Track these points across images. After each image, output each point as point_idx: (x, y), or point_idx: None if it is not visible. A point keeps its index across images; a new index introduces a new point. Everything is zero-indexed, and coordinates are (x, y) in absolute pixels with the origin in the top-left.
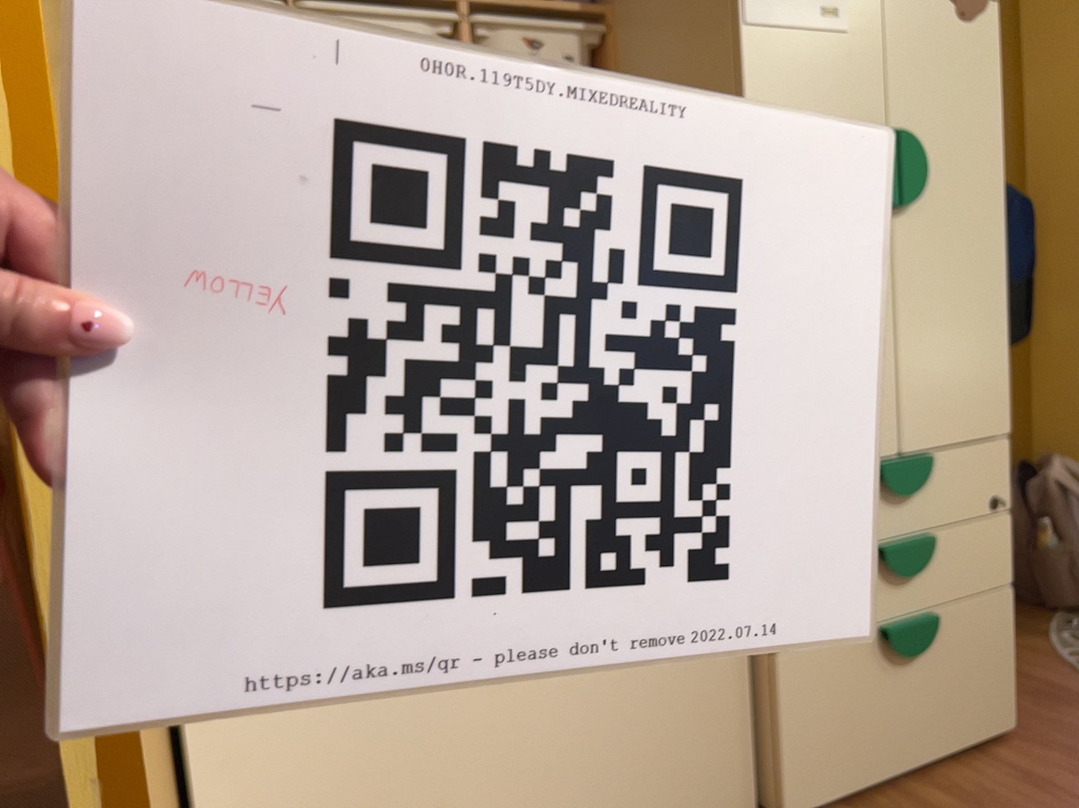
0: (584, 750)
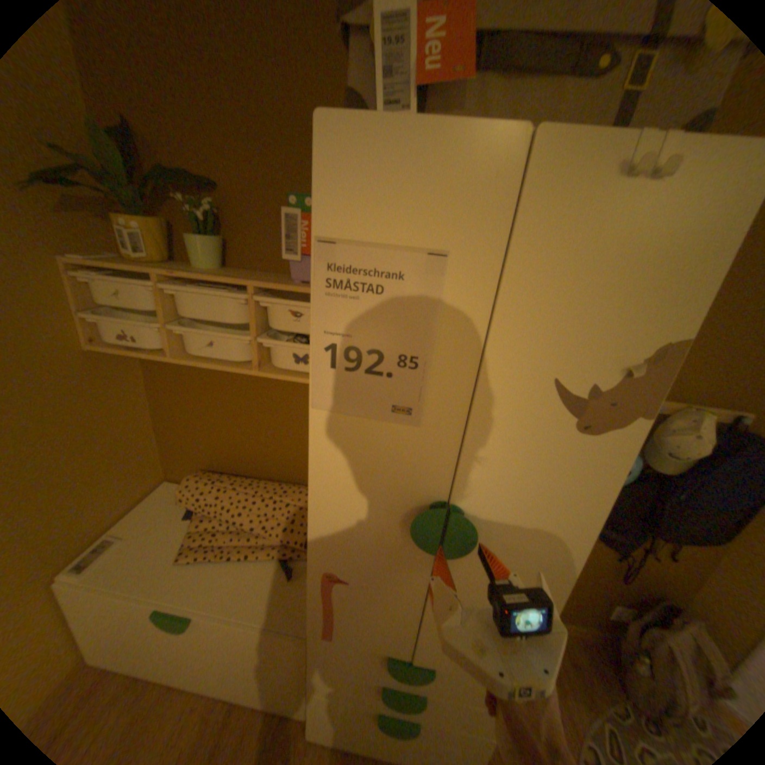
0: (215, 666)
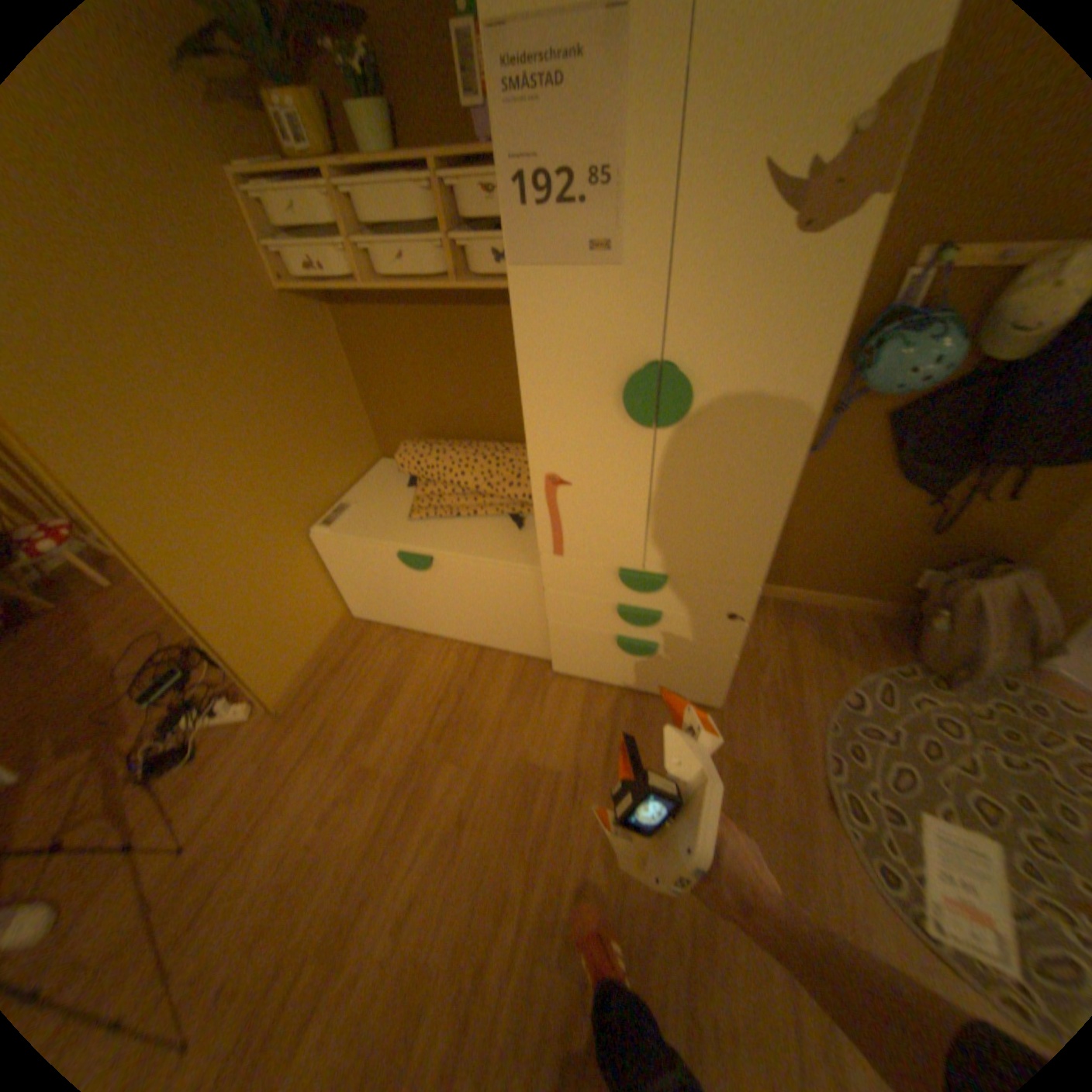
0: (461, 608)
